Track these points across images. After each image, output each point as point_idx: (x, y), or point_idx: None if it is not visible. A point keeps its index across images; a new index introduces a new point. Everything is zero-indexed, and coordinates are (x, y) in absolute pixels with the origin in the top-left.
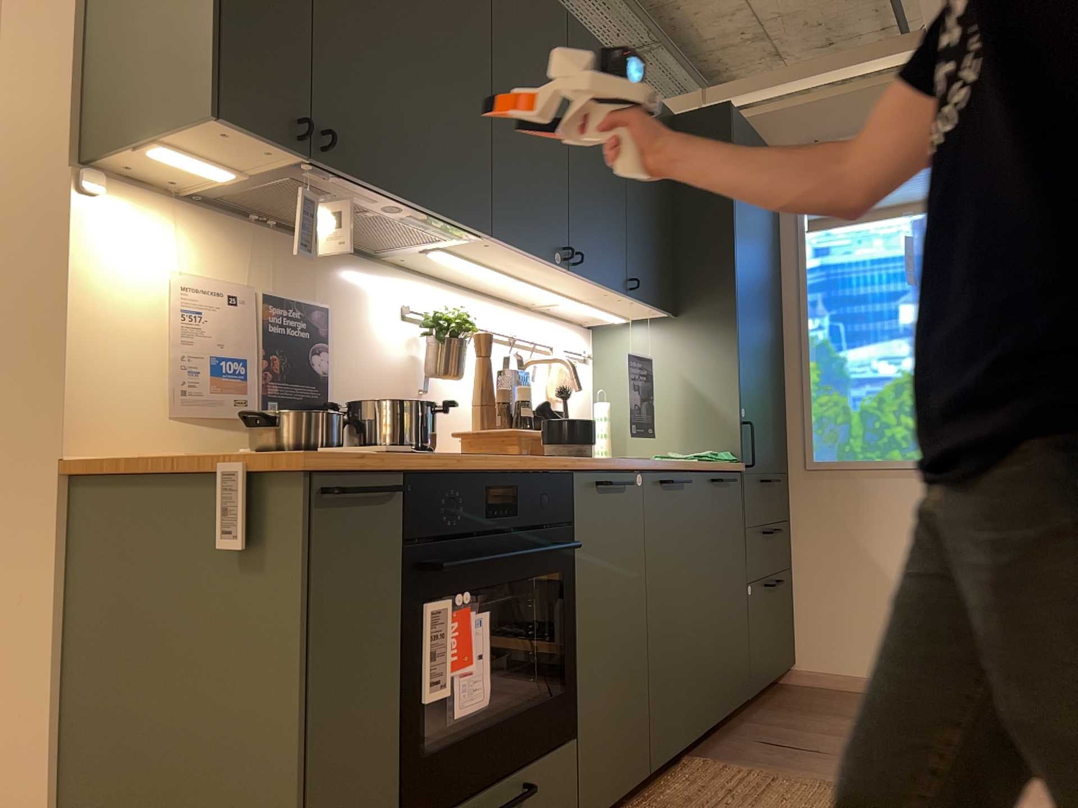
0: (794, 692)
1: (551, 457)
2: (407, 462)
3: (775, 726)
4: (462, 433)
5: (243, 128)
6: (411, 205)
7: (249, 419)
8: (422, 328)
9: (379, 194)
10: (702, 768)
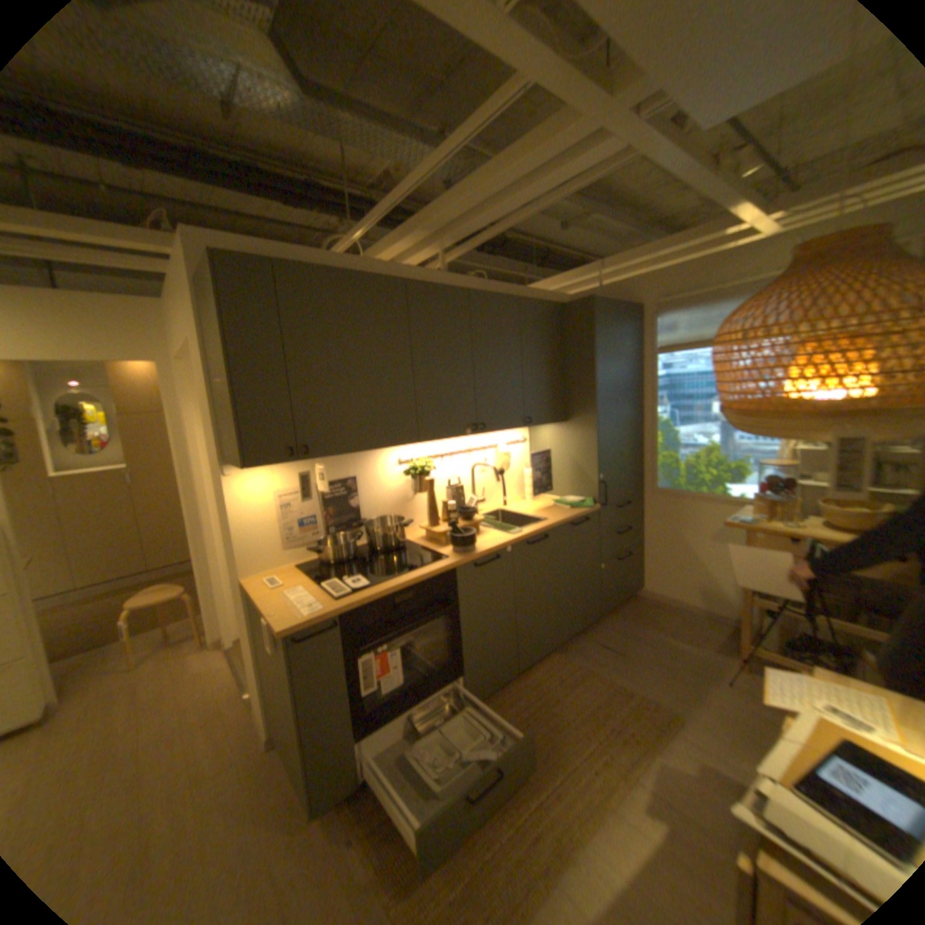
0: (638, 606)
1: (445, 559)
2: (337, 613)
3: (612, 633)
4: (422, 528)
5: (260, 465)
6: (365, 451)
7: (316, 545)
8: (405, 473)
9: (345, 454)
10: (556, 663)
